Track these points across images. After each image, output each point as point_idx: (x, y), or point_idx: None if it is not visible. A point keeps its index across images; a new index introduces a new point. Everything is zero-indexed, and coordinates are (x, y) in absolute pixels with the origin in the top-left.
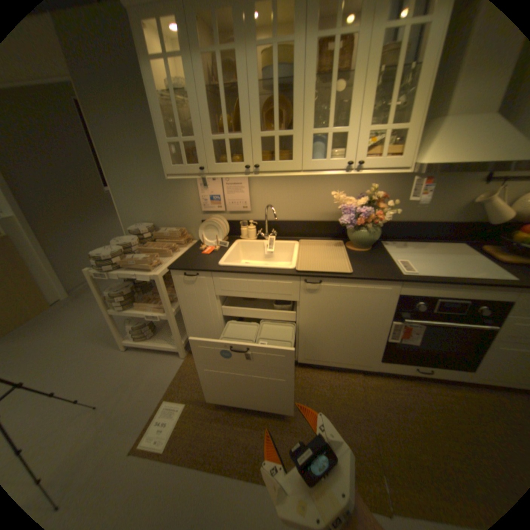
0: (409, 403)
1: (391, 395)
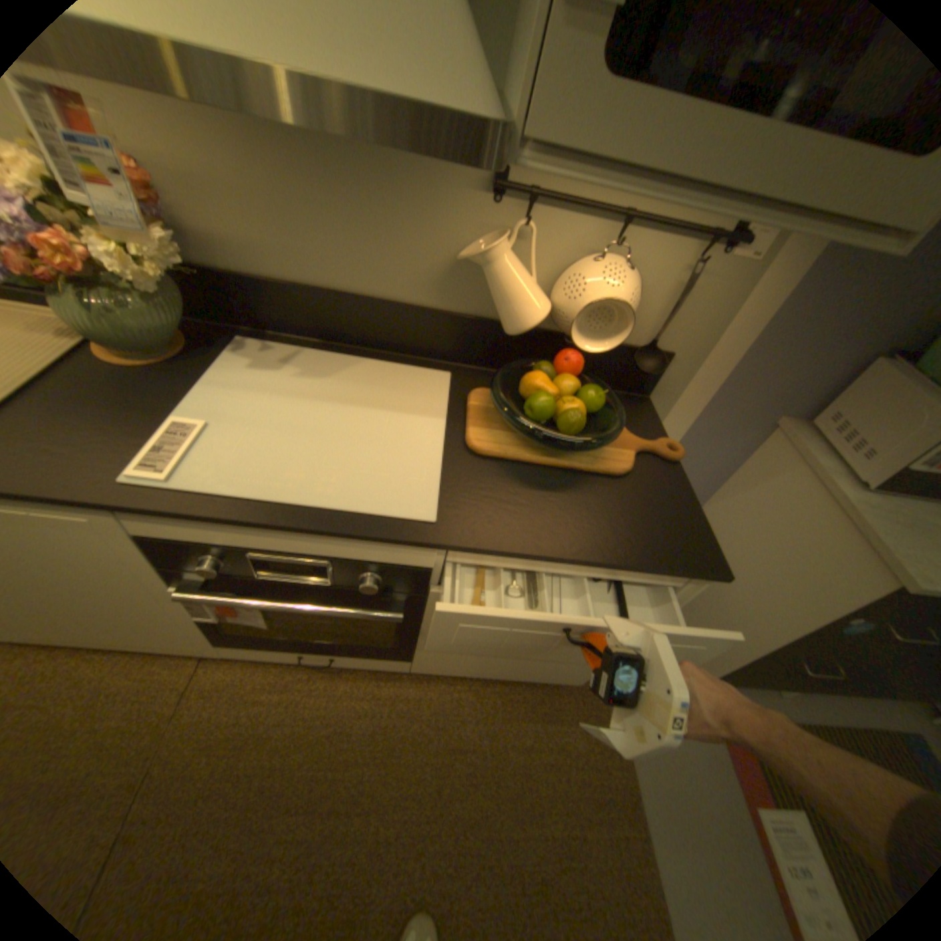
0: (267, 723)
1: (236, 708)
